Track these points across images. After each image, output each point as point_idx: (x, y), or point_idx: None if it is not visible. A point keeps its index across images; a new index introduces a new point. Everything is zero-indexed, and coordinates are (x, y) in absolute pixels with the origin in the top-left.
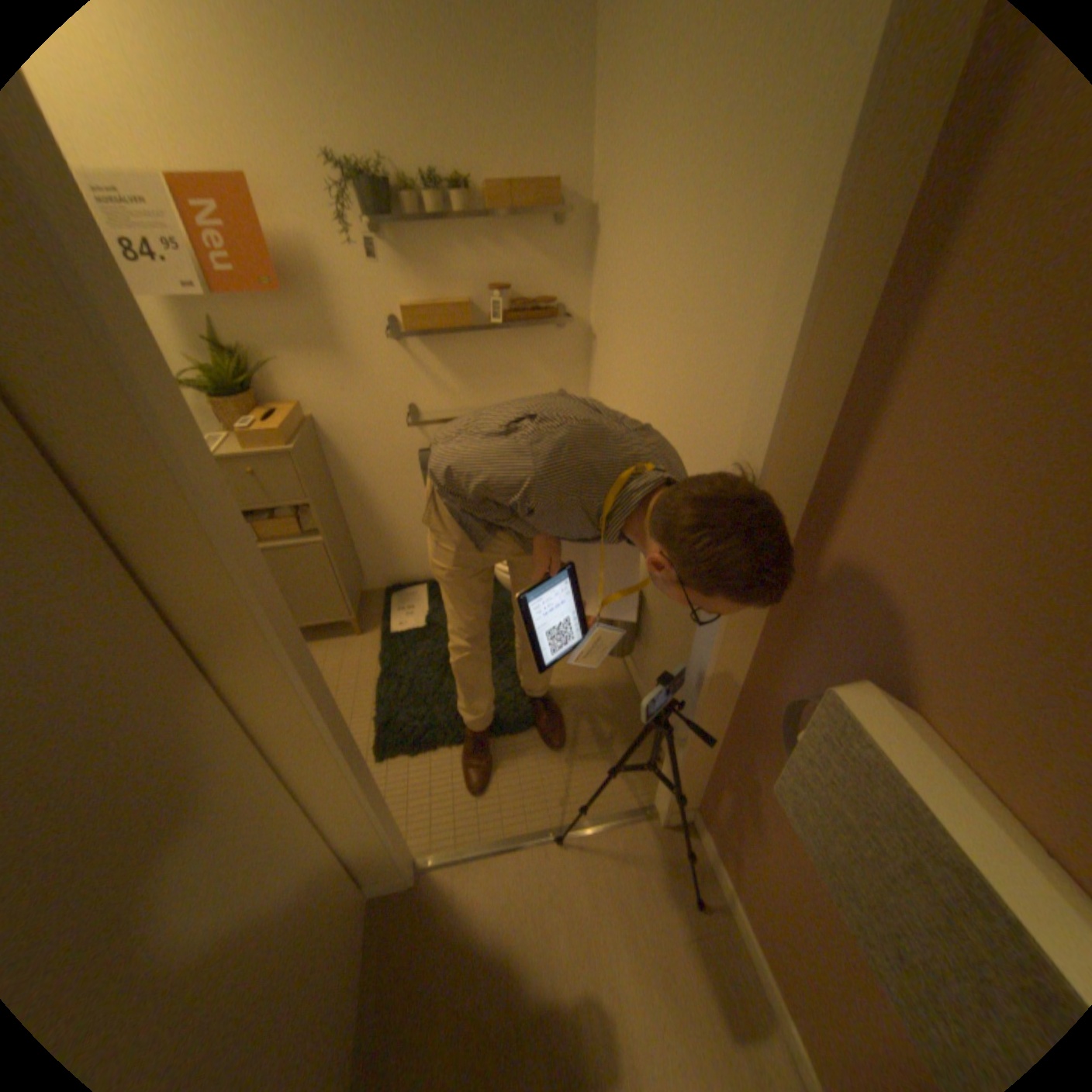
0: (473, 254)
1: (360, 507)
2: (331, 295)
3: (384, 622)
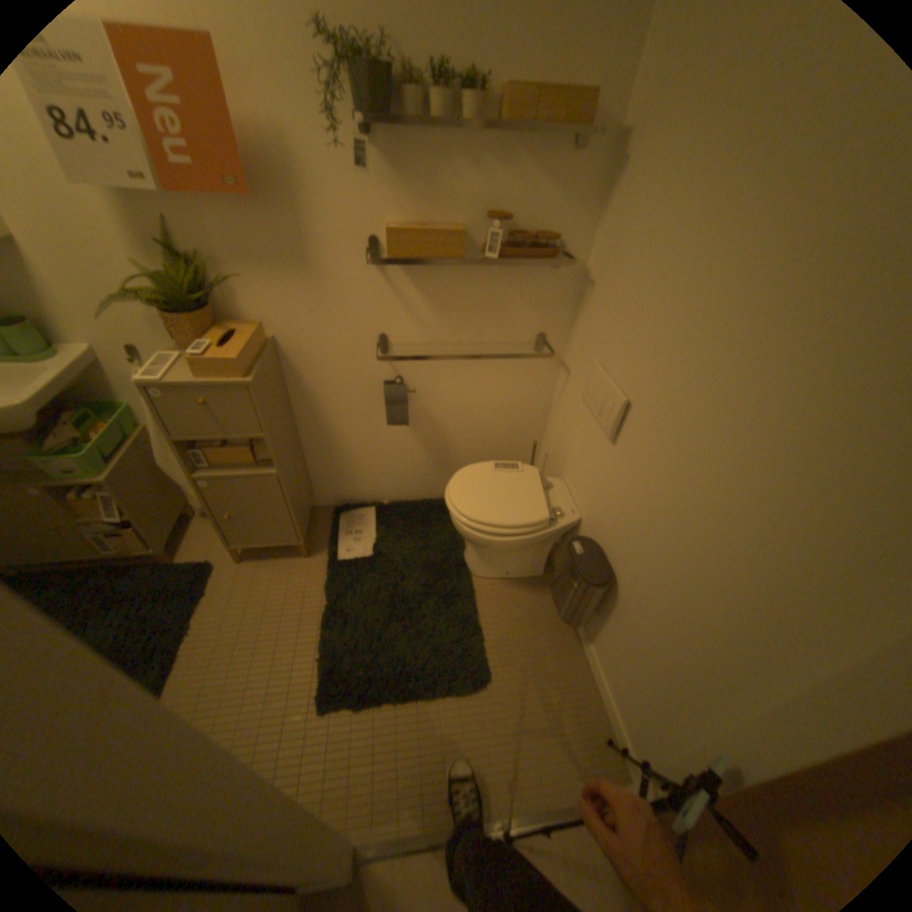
0: (475, 172)
1: (316, 430)
2: (306, 205)
3: (331, 546)
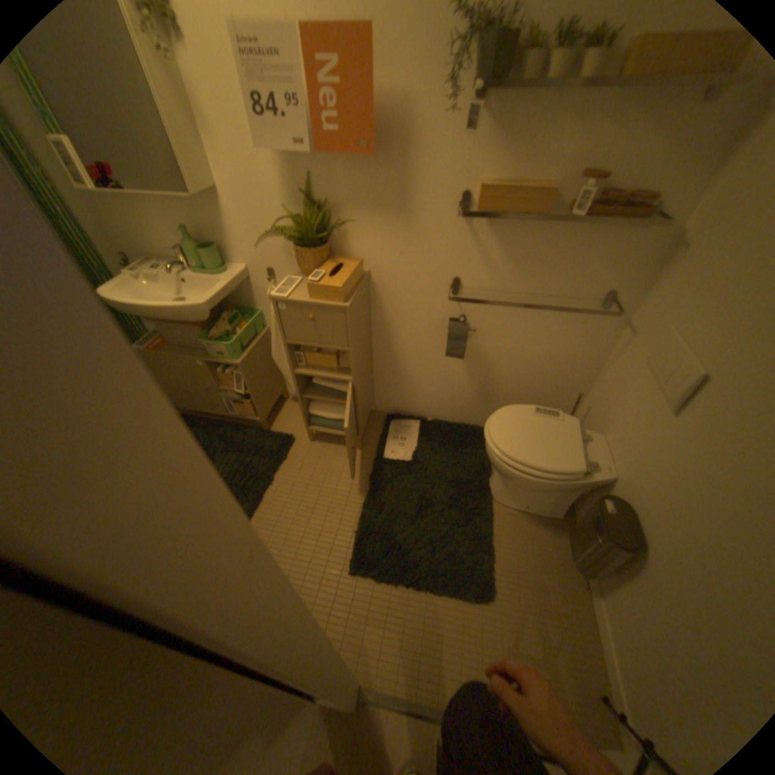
0: (579, 130)
1: (386, 351)
2: (416, 163)
3: (380, 445)
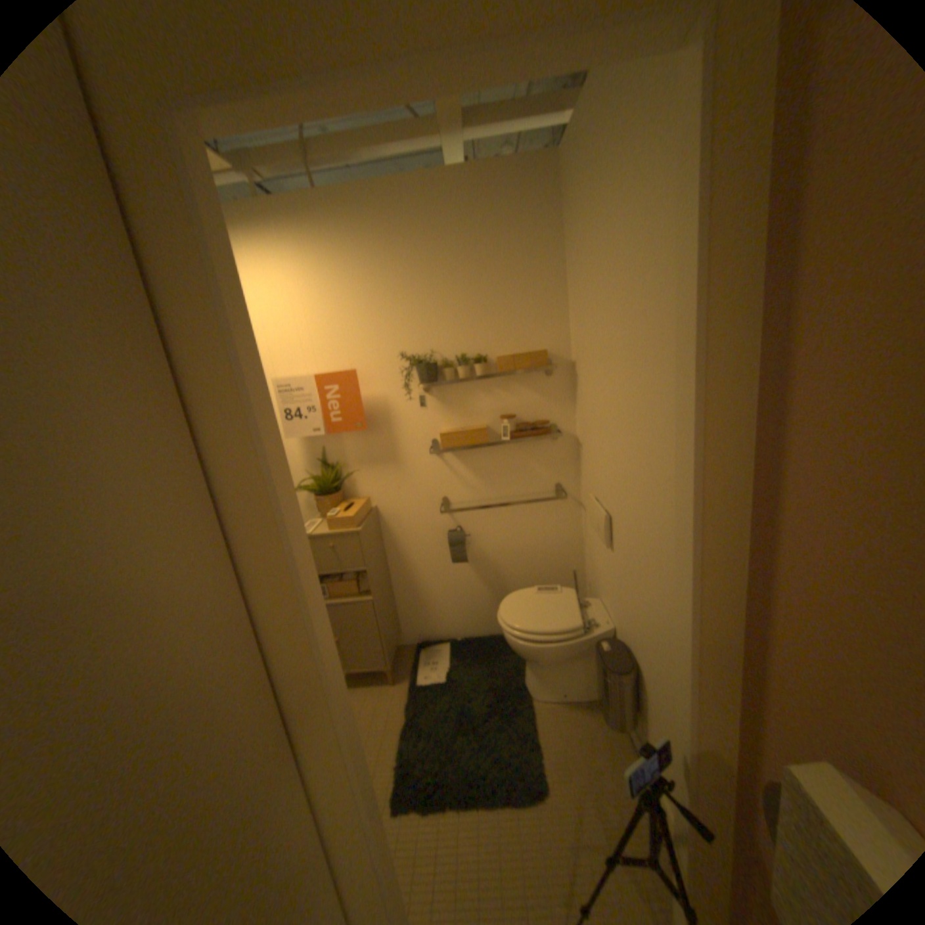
0: (489, 398)
1: (402, 574)
2: (396, 430)
3: (411, 675)
